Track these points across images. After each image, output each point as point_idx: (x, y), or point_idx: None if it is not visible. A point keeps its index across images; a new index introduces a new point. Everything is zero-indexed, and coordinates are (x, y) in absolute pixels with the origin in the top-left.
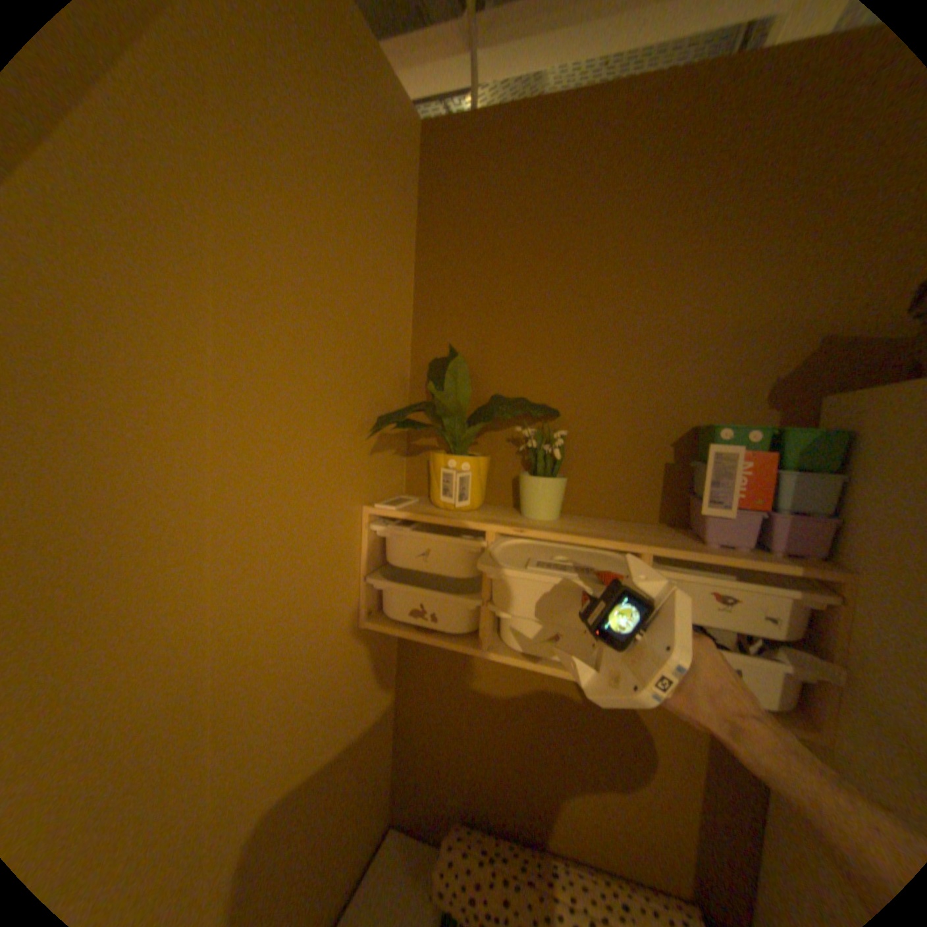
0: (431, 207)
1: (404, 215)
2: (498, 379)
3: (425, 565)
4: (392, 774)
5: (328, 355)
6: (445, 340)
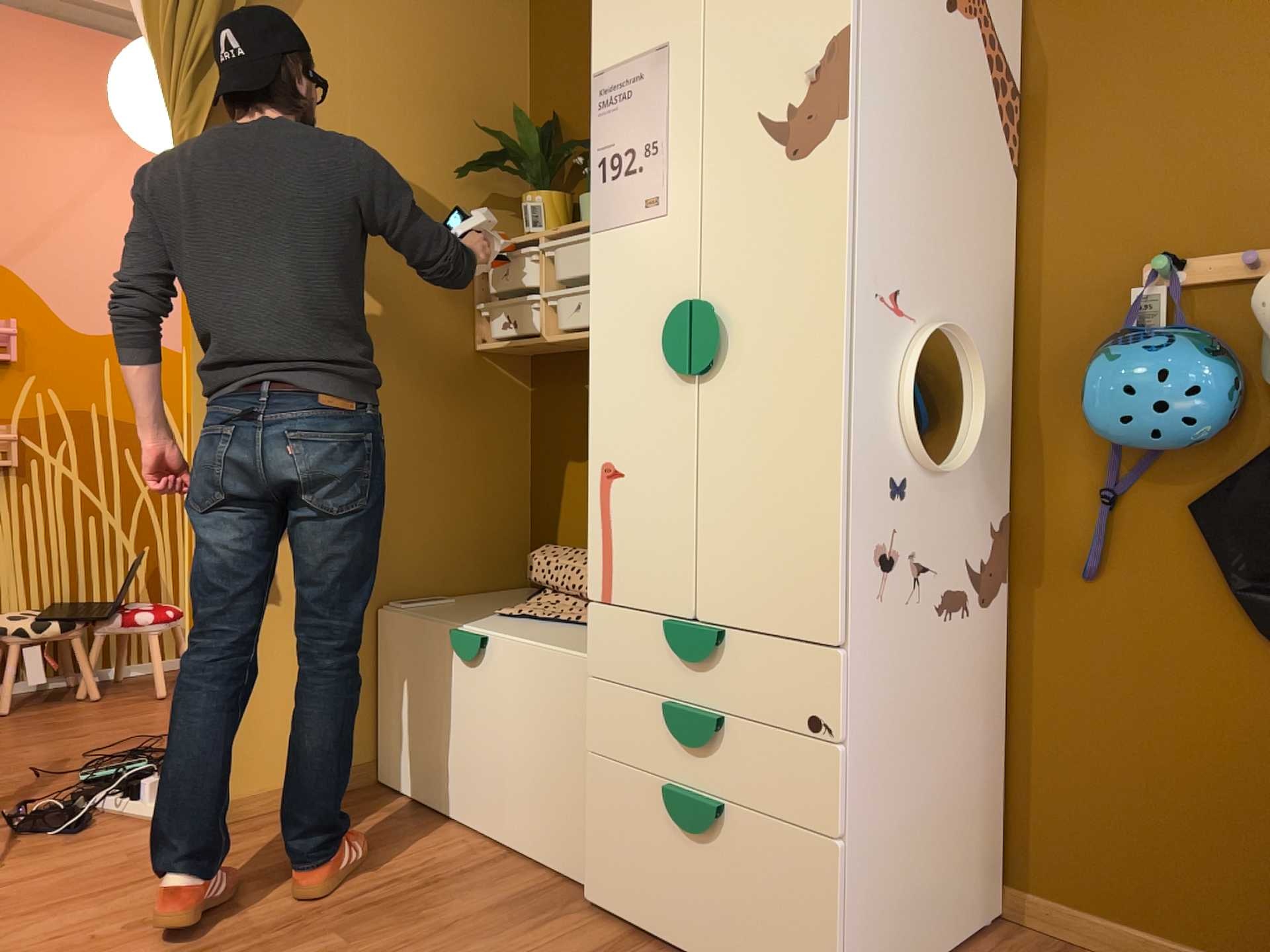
0: (538, 2)
1: (511, 16)
2: (584, 133)
3: (508, 282)
4: (528, 536)
5: (431, 126)
6: (550, 111)
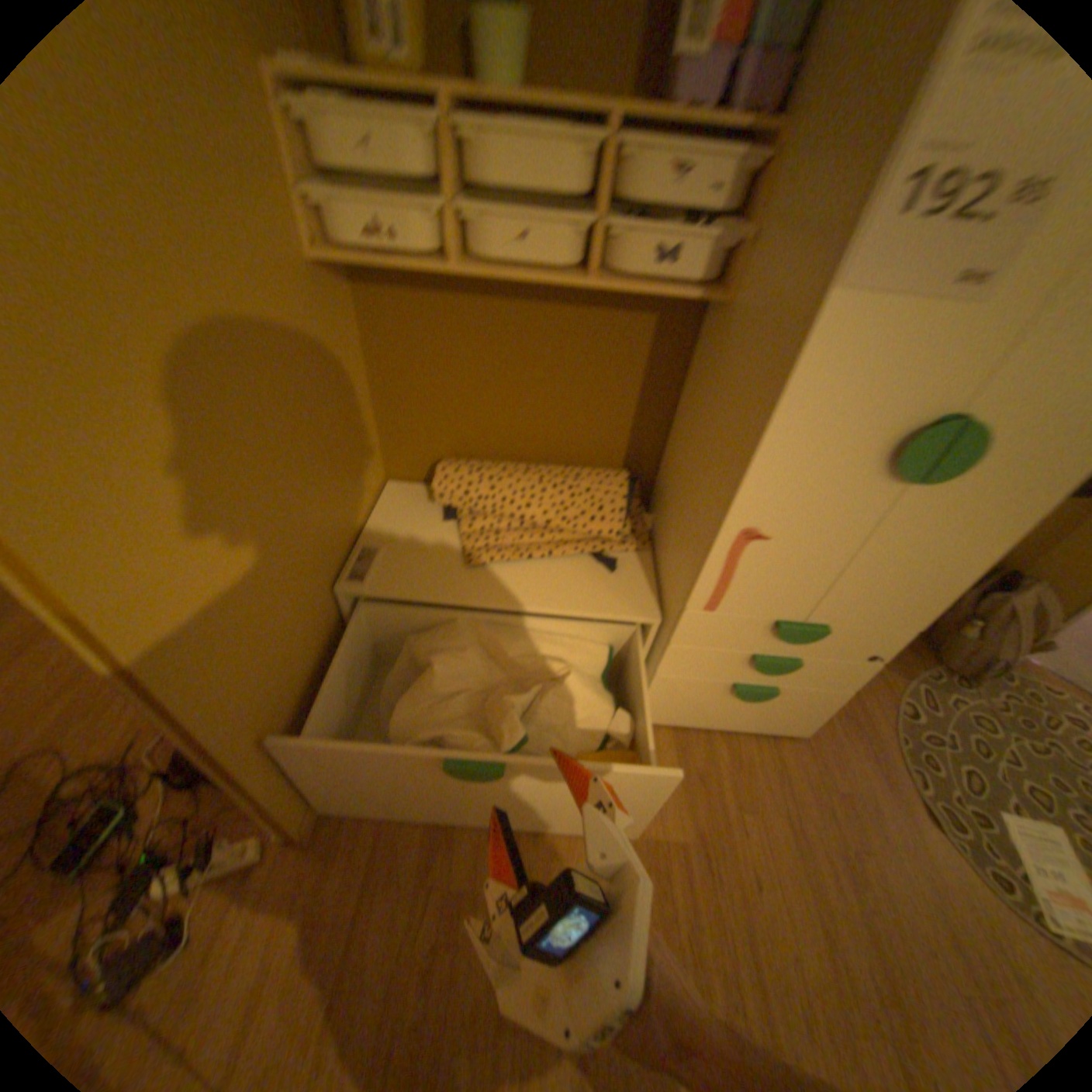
0: None
1: None
2: None
3: (368, 157)
4: (377, 437)
5: None
6: None
